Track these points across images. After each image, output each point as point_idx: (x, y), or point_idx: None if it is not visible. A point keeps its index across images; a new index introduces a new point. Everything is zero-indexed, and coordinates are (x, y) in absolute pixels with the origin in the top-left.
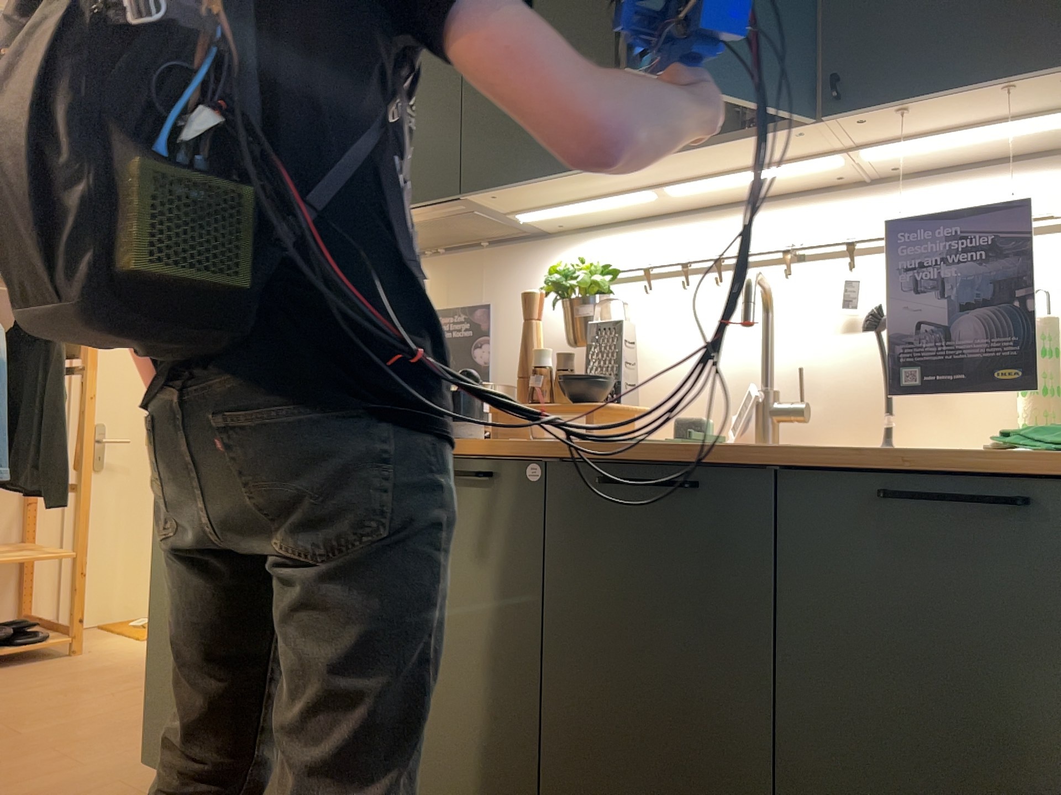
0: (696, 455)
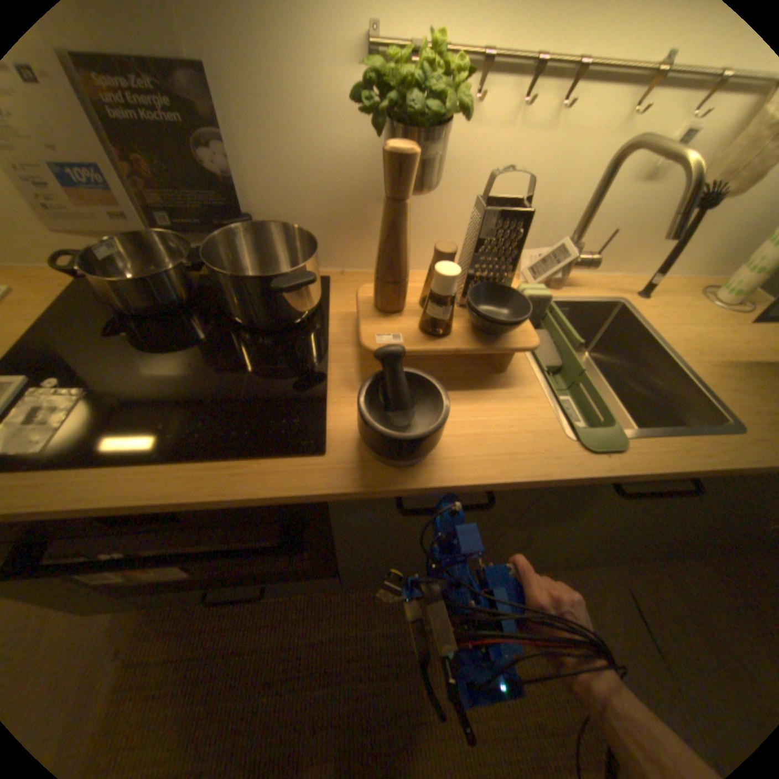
0: (715, 472)
